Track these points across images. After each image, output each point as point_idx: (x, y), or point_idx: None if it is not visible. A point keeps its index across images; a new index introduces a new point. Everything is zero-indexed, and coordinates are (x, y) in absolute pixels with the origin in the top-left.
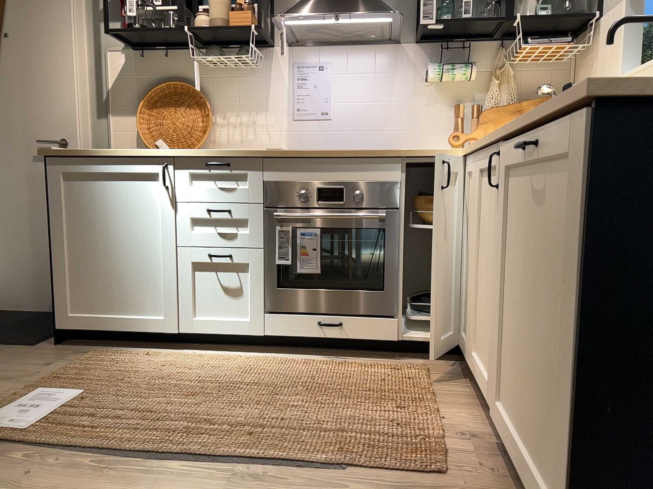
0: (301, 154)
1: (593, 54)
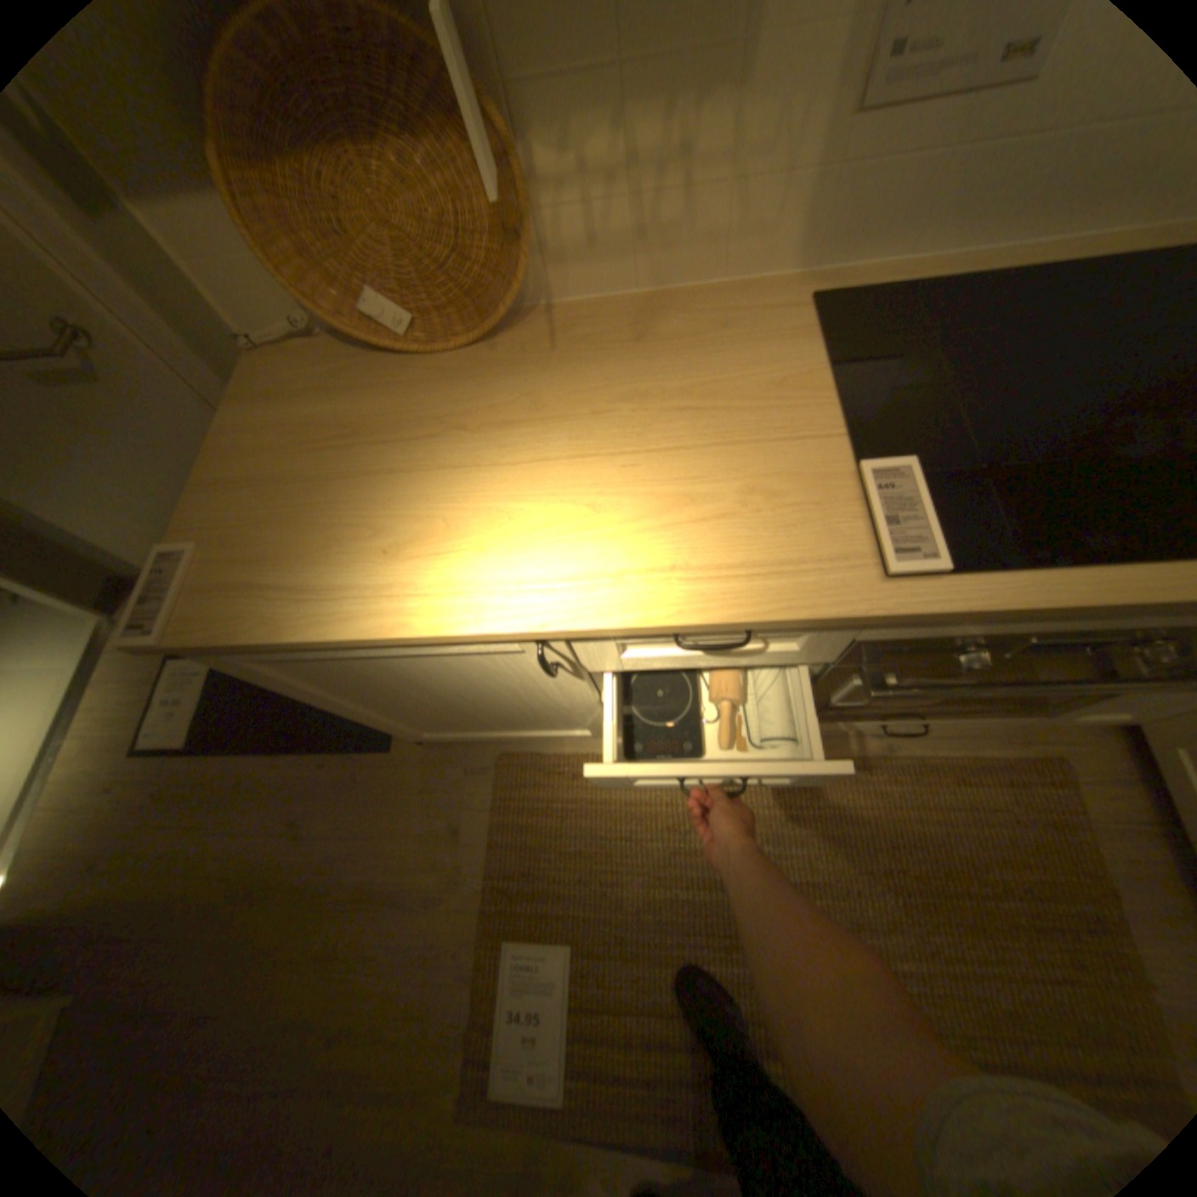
0: (1042, 611)
1: None
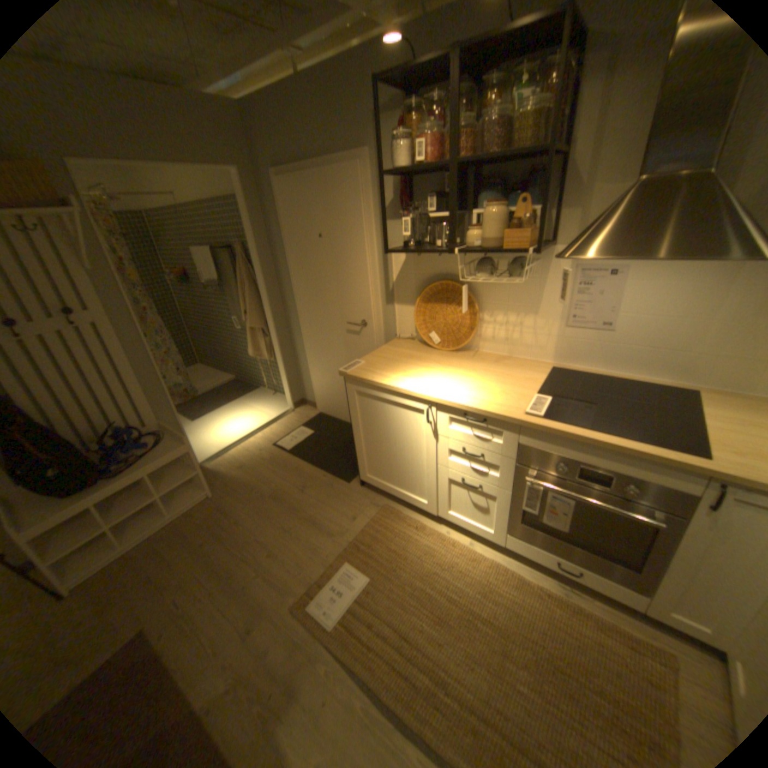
0: (565, 435)
1: None
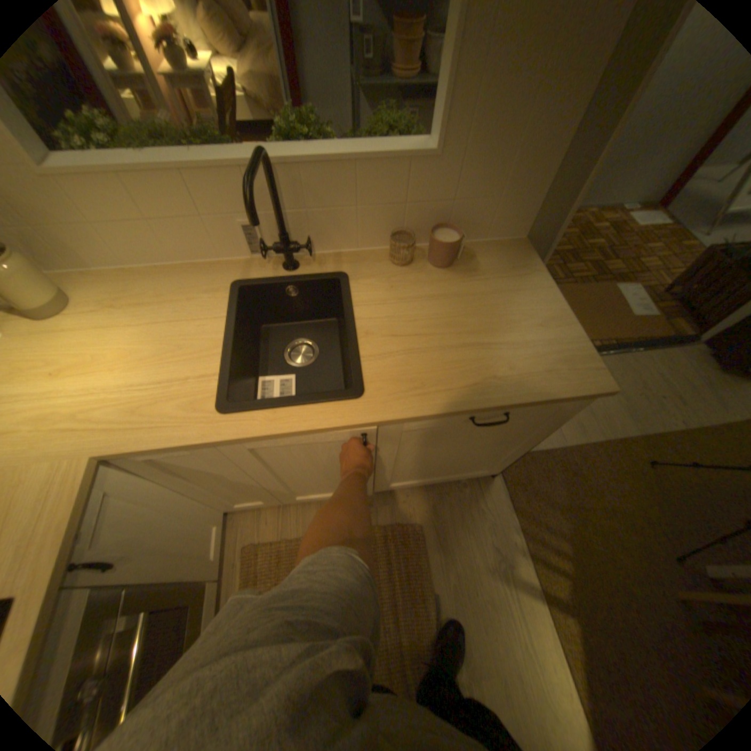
0: None
1: None
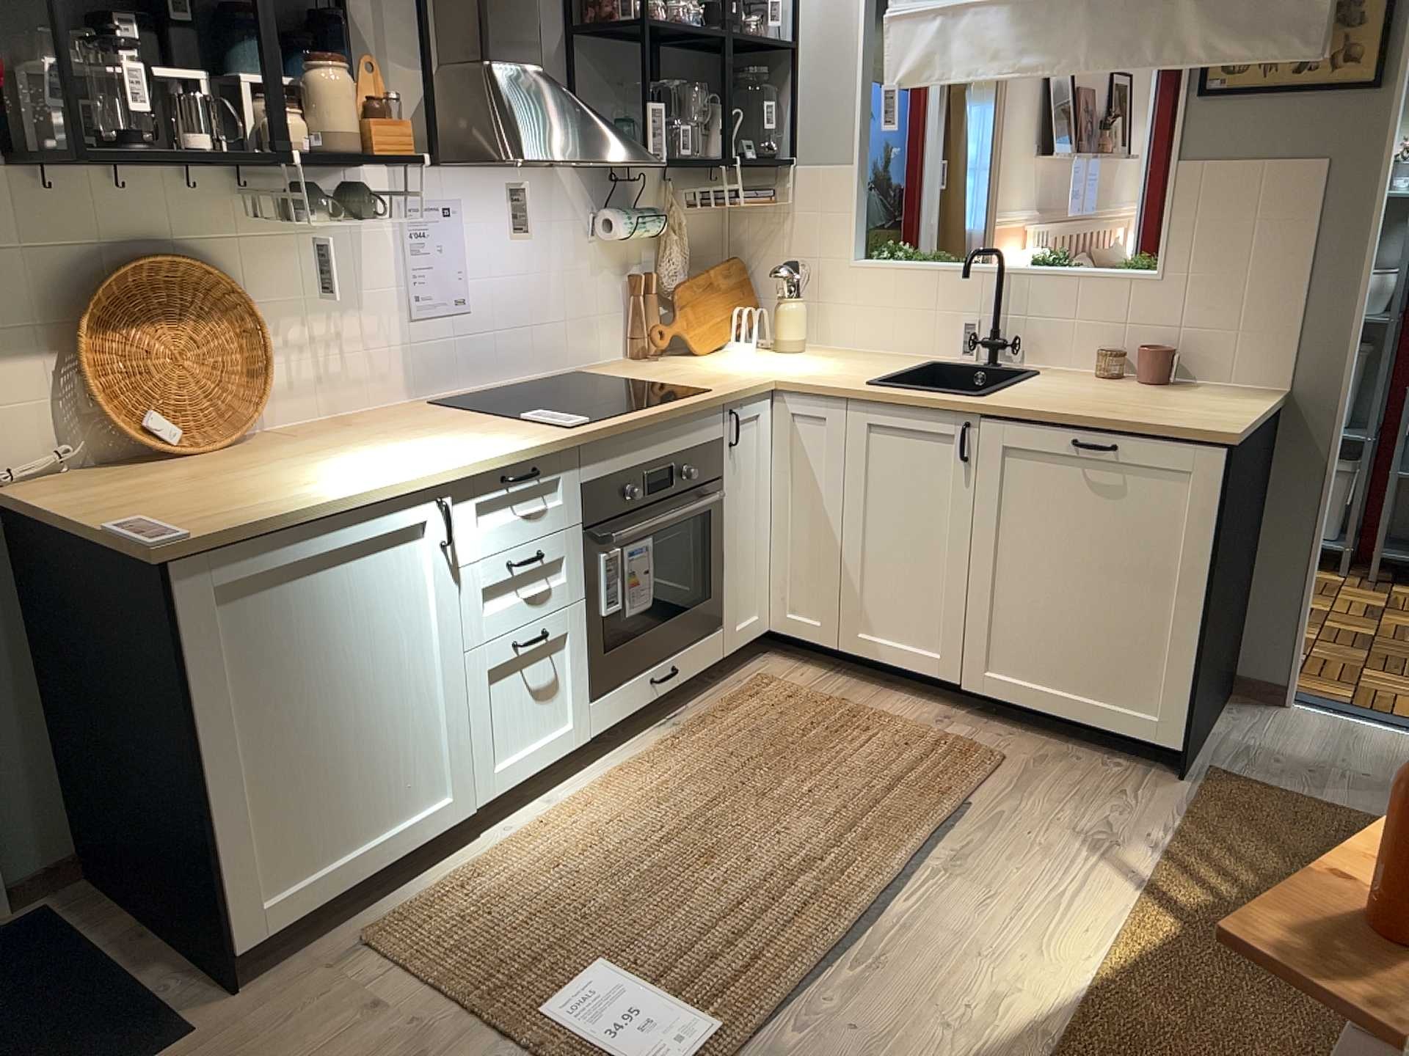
0: (630, 426)
1: (786, 209)
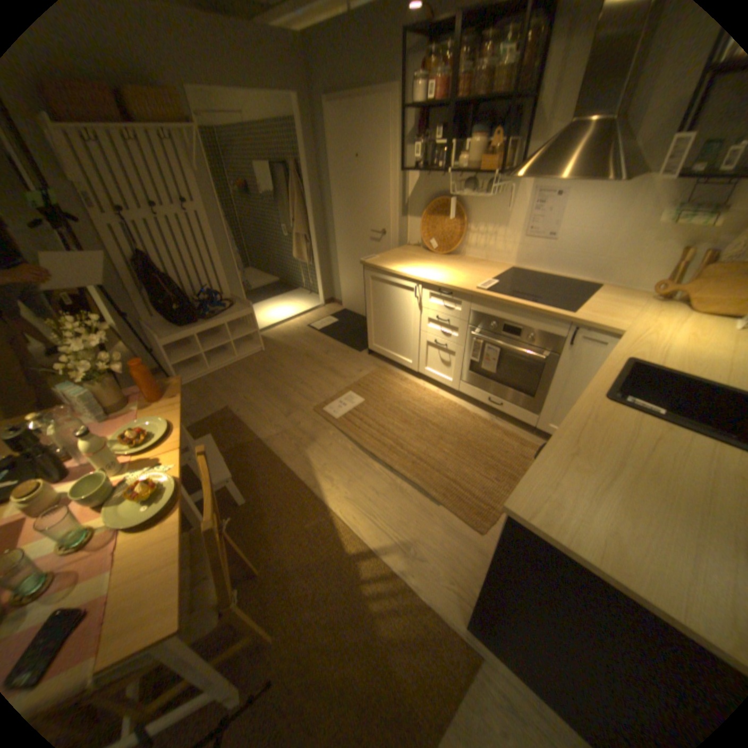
0: (496, 300)
1: None
